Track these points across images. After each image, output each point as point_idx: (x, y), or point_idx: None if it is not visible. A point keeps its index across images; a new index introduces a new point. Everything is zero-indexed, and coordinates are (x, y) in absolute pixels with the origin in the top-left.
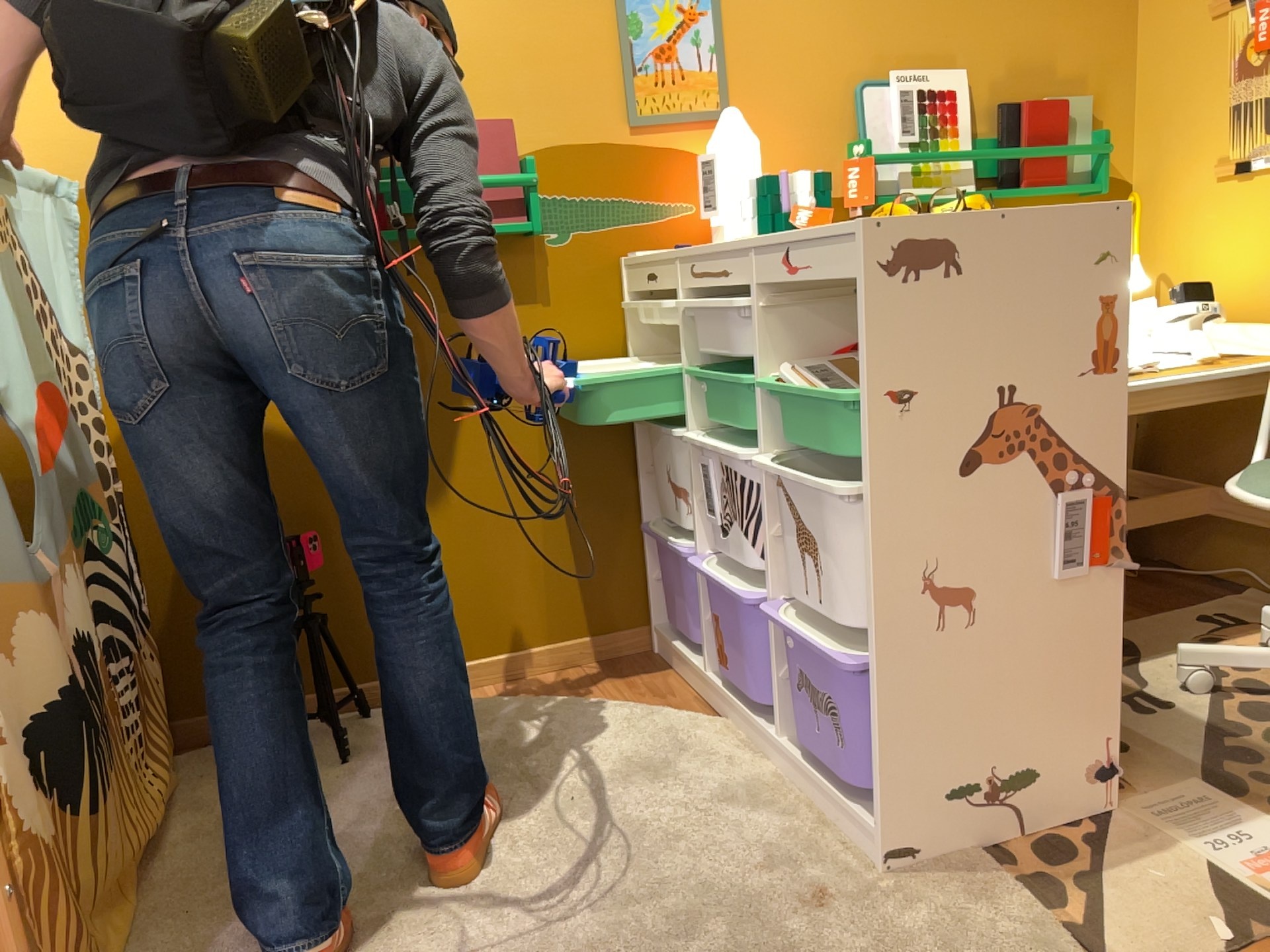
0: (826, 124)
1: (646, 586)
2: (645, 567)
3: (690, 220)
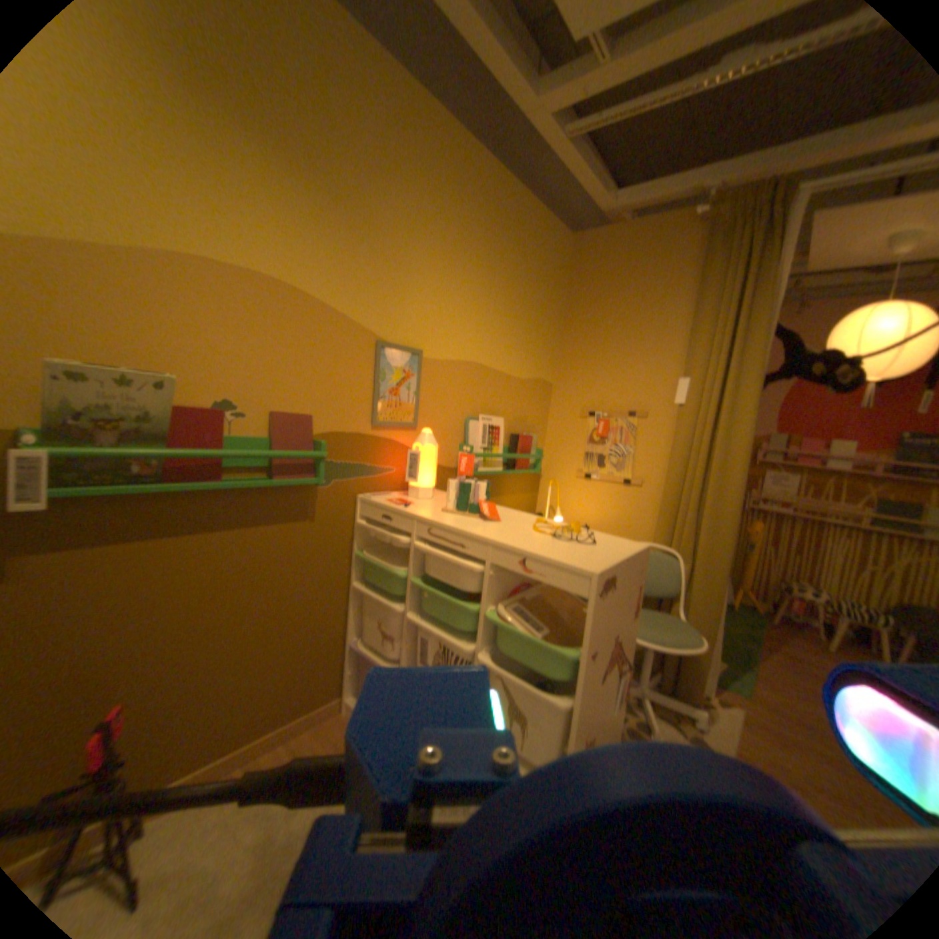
0: (454, 435)
1: (343, 679)
2: (343, 667)
3: (393, 477)
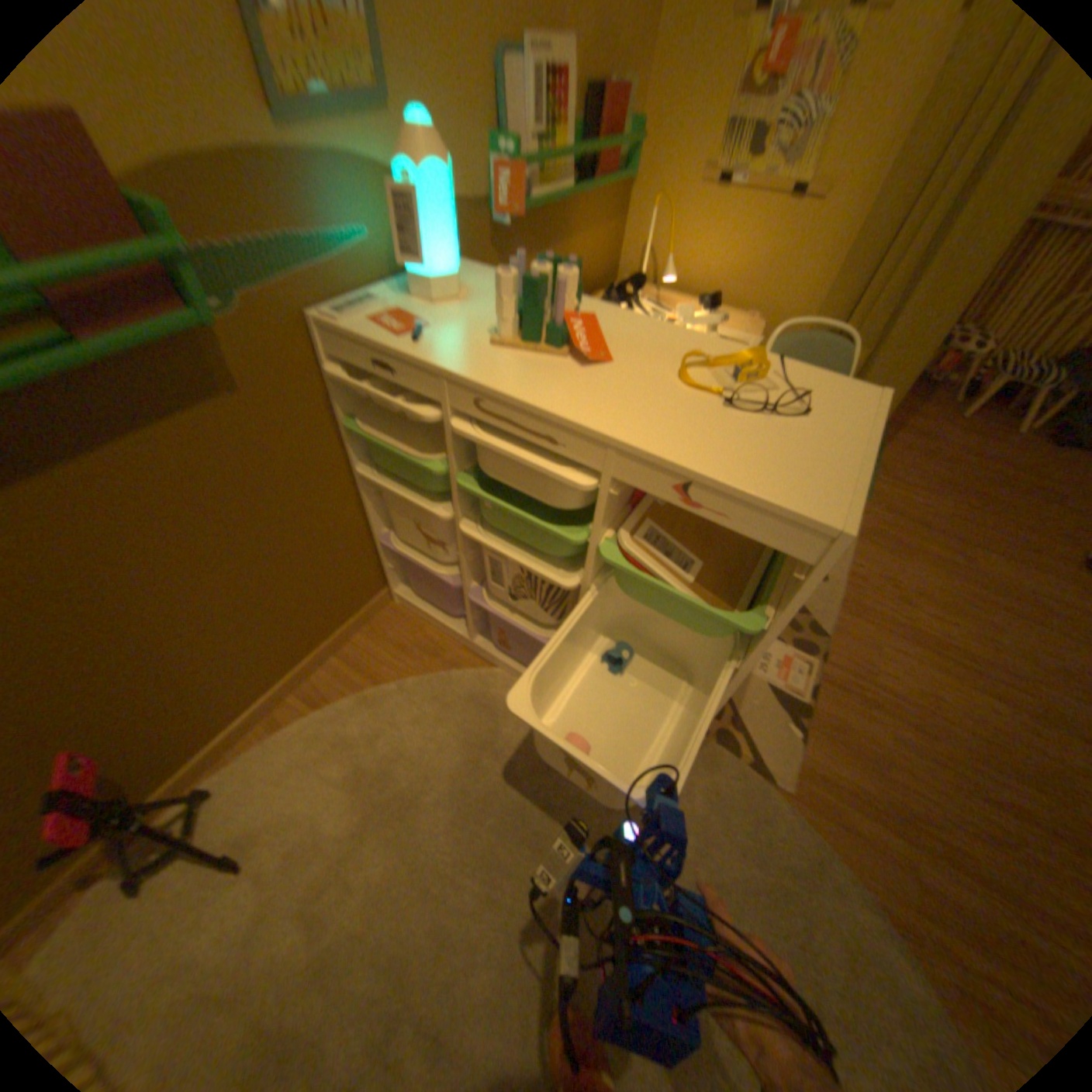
0: (472, 99)
1: (381, 567)
2: (377, 557)
3: (365, 244)
